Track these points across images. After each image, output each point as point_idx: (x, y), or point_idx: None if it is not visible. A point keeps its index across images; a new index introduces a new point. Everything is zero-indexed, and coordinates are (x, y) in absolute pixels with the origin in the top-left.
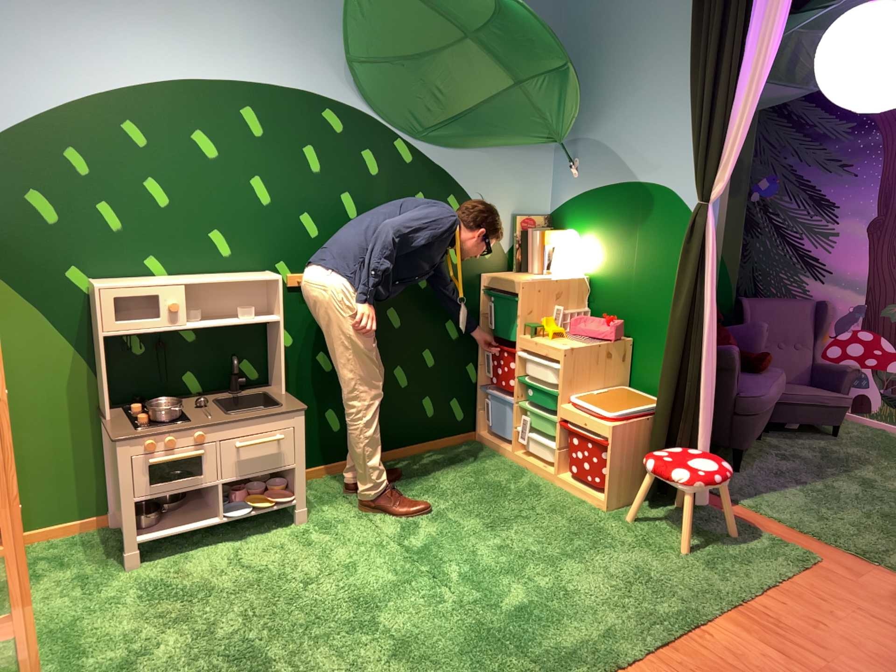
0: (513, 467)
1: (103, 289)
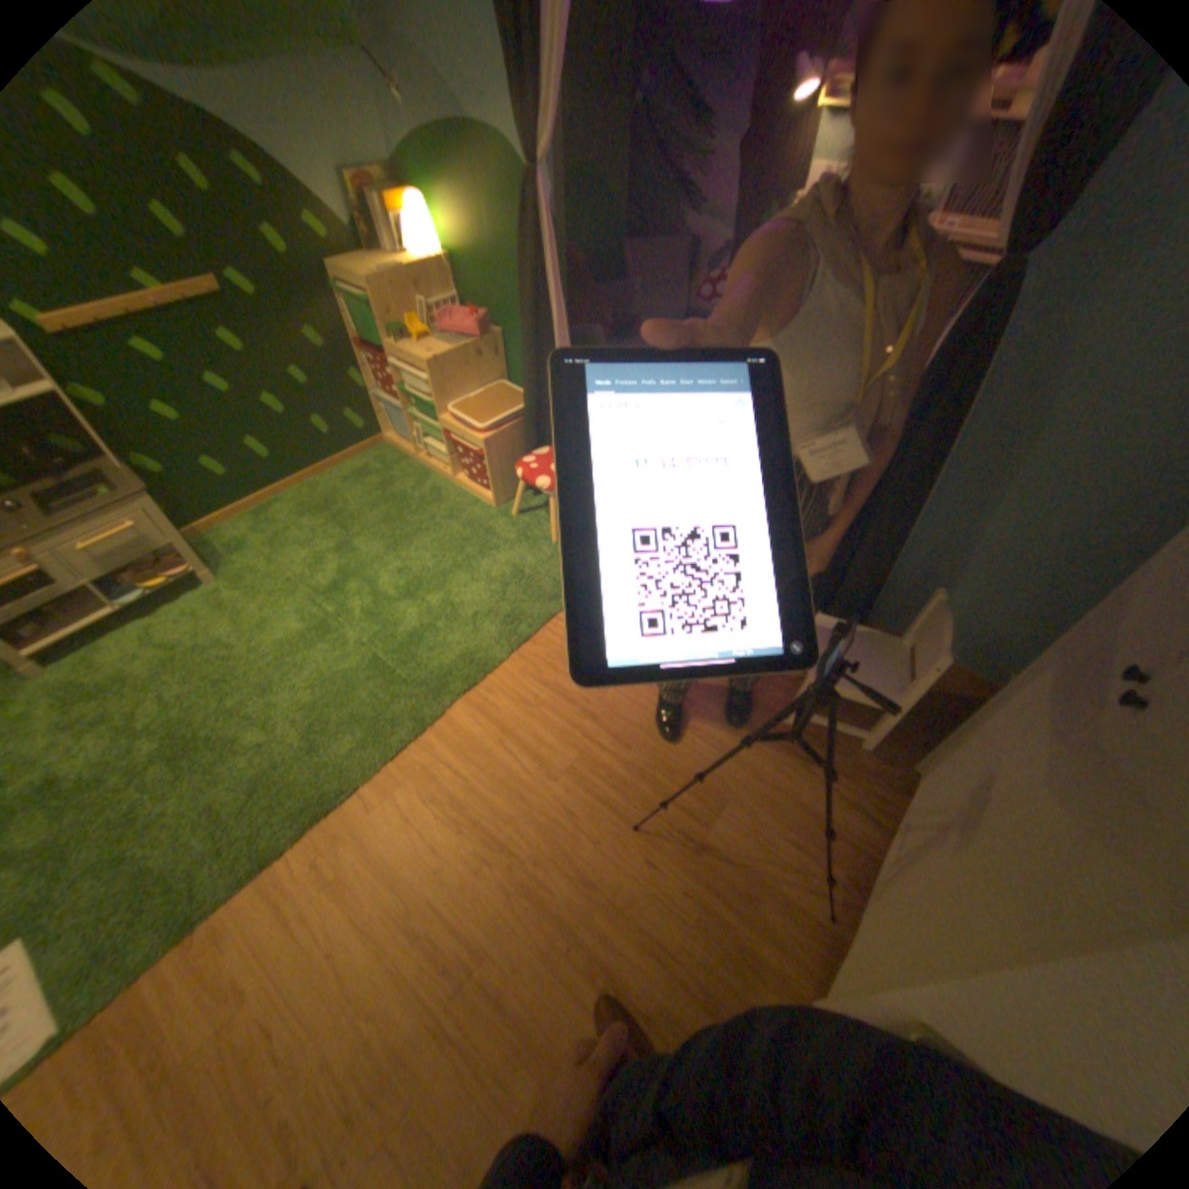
0: (417, 472)
1: None
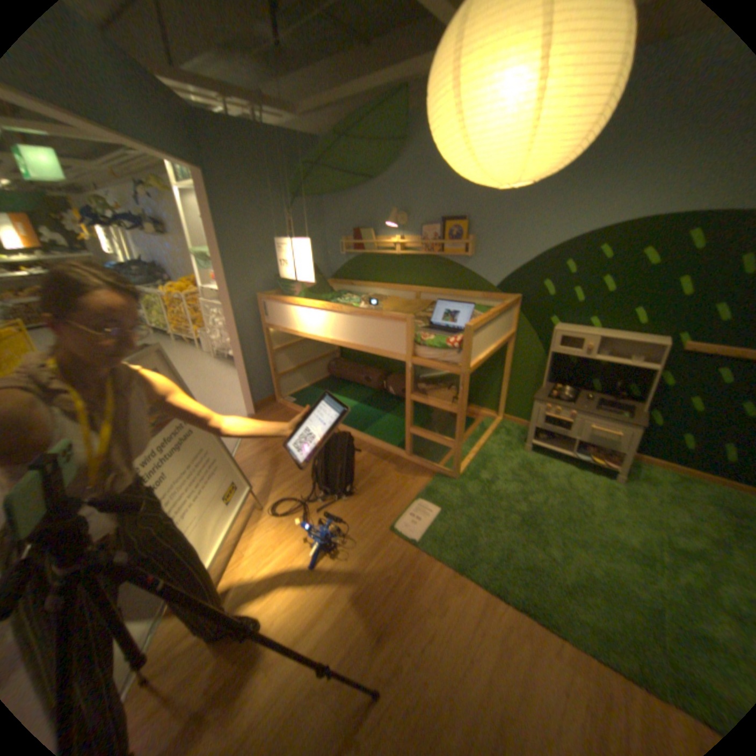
0: None
1: (556, 331)
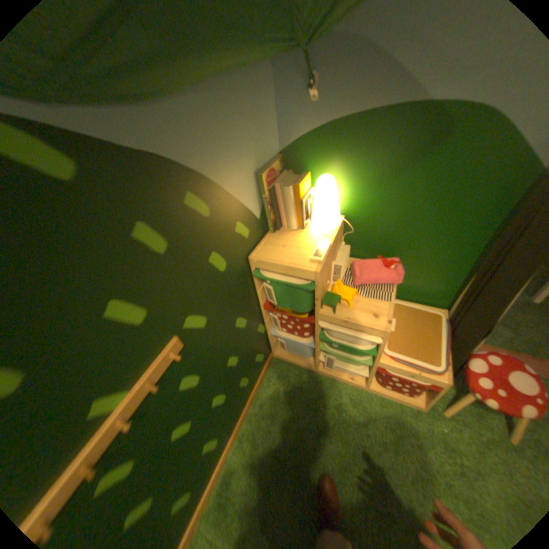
0: (324, 382)
1: None
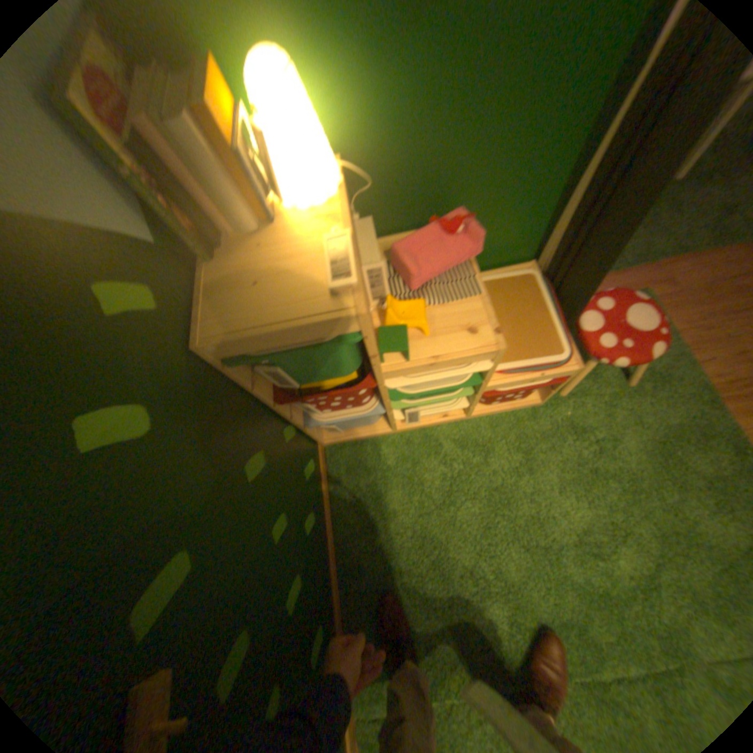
0: (411, 440)
1: None
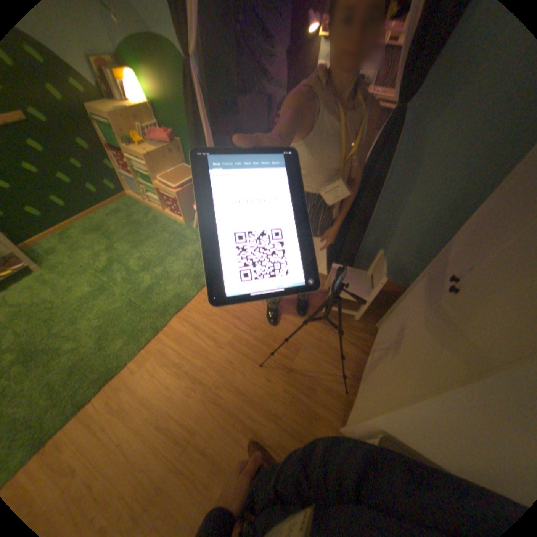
0: (145, 209)
1: None
